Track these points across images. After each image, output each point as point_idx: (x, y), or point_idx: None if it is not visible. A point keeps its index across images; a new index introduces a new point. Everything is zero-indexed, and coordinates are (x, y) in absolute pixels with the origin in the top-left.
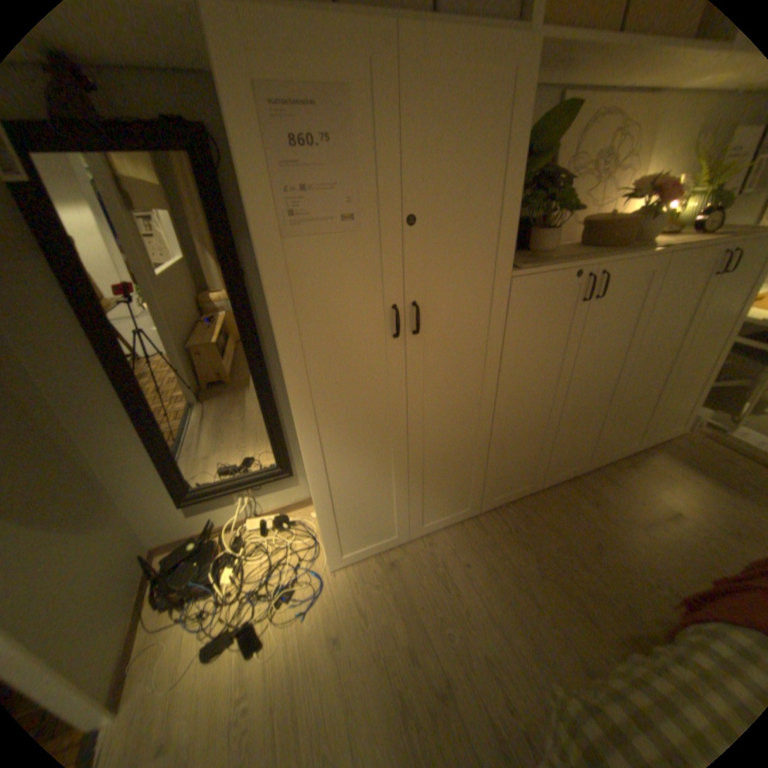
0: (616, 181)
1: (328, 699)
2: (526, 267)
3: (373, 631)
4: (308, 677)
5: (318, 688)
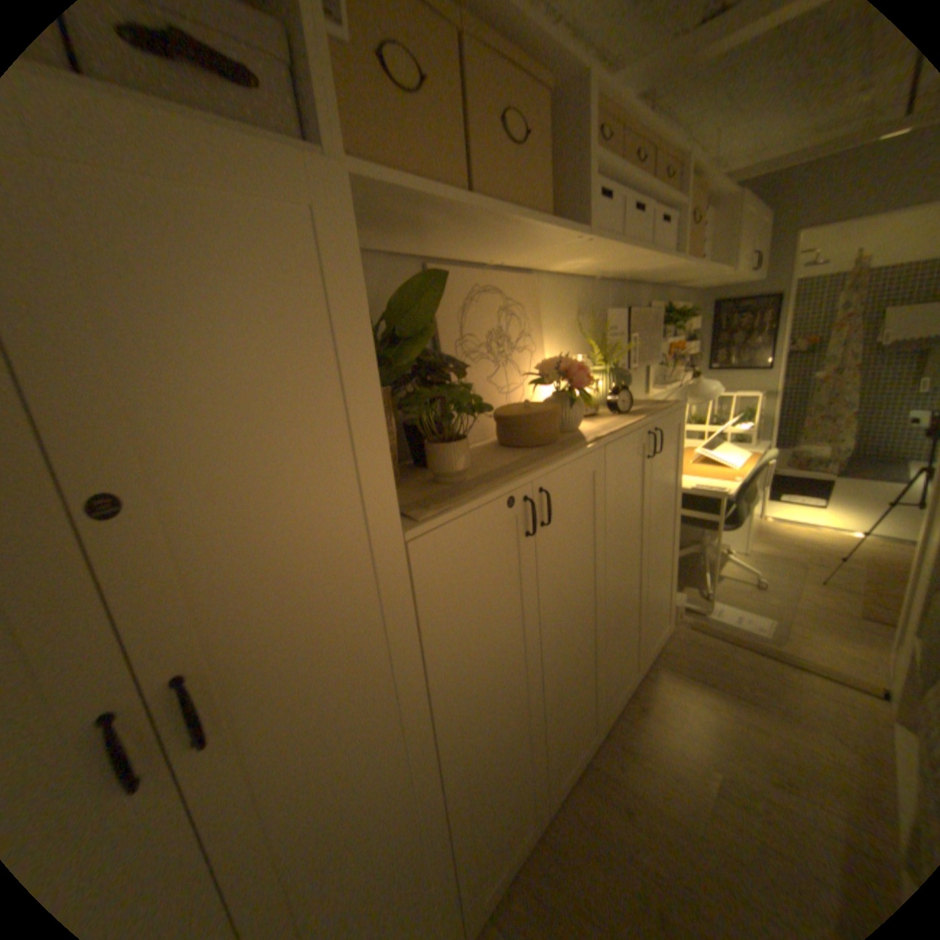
0: (515, 363)
1: None
2: (427, 515)
3: None
4: None
5: None
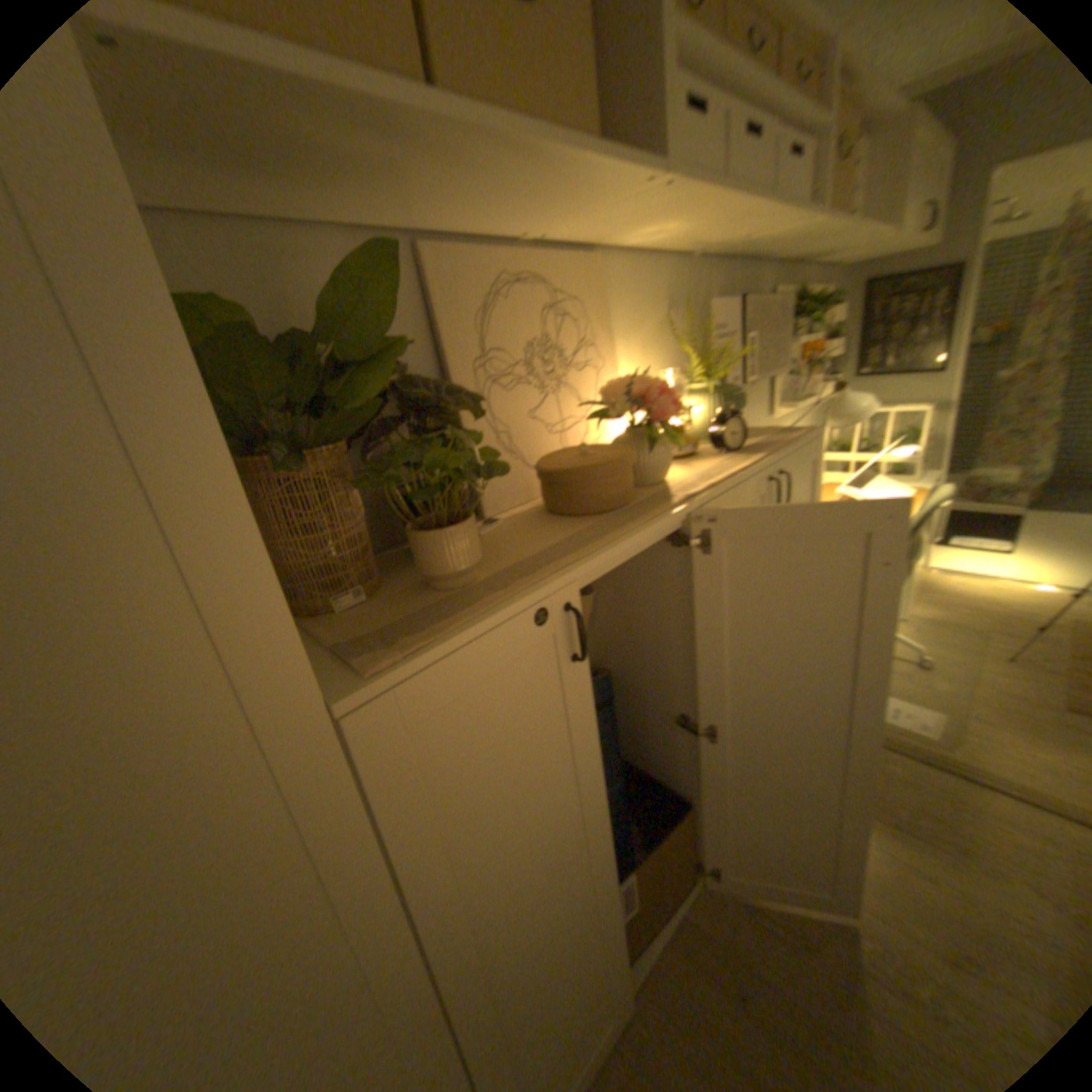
0: (573, 386)
1: None
2: (379, 666)
3: None
4: None
5: None
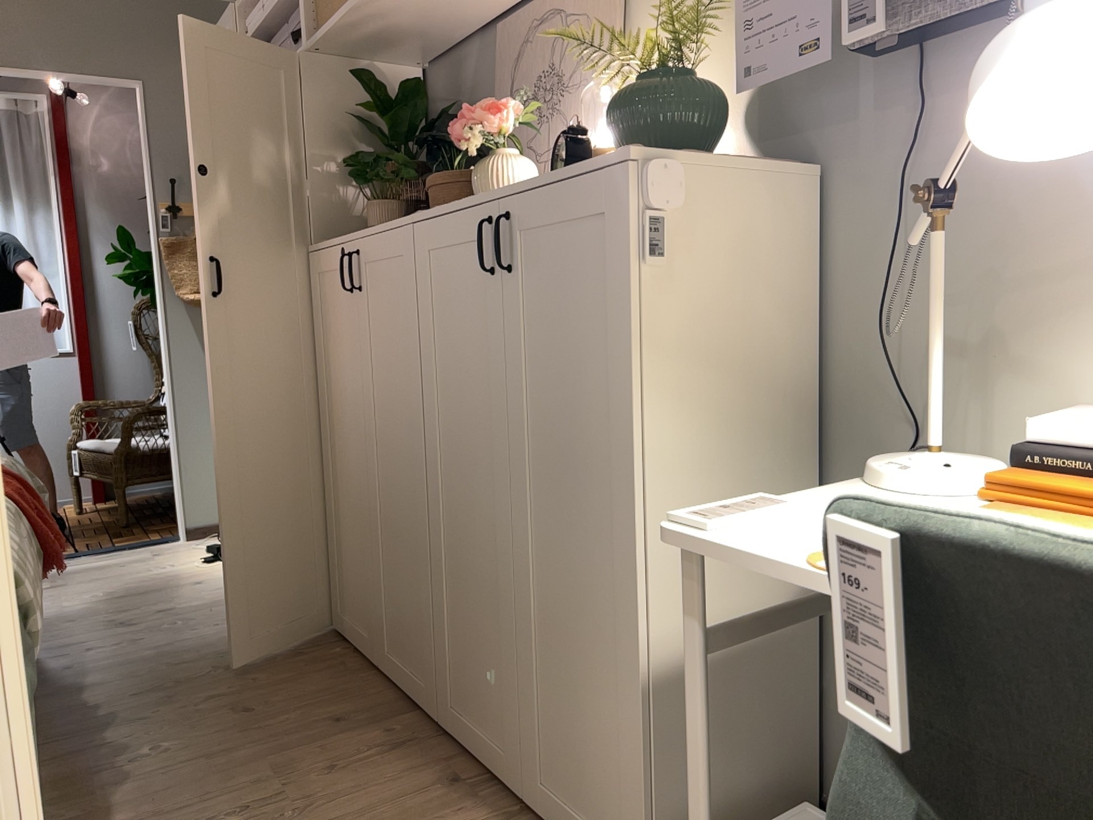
0: (562, 114)
1: (151, 587)
2: (315, 243)
3: (198, 594)
4: (173, 579)
5: (162, 583)
